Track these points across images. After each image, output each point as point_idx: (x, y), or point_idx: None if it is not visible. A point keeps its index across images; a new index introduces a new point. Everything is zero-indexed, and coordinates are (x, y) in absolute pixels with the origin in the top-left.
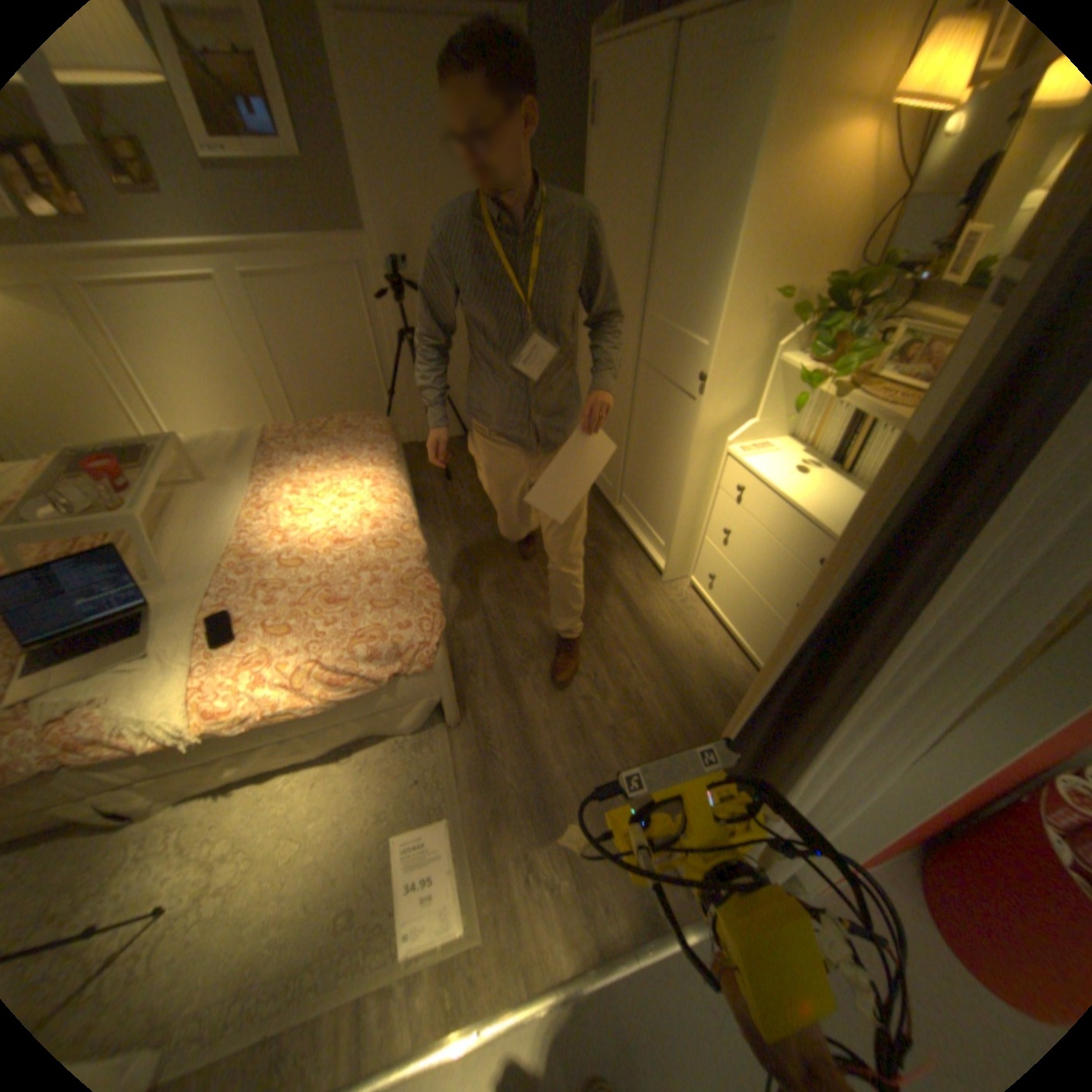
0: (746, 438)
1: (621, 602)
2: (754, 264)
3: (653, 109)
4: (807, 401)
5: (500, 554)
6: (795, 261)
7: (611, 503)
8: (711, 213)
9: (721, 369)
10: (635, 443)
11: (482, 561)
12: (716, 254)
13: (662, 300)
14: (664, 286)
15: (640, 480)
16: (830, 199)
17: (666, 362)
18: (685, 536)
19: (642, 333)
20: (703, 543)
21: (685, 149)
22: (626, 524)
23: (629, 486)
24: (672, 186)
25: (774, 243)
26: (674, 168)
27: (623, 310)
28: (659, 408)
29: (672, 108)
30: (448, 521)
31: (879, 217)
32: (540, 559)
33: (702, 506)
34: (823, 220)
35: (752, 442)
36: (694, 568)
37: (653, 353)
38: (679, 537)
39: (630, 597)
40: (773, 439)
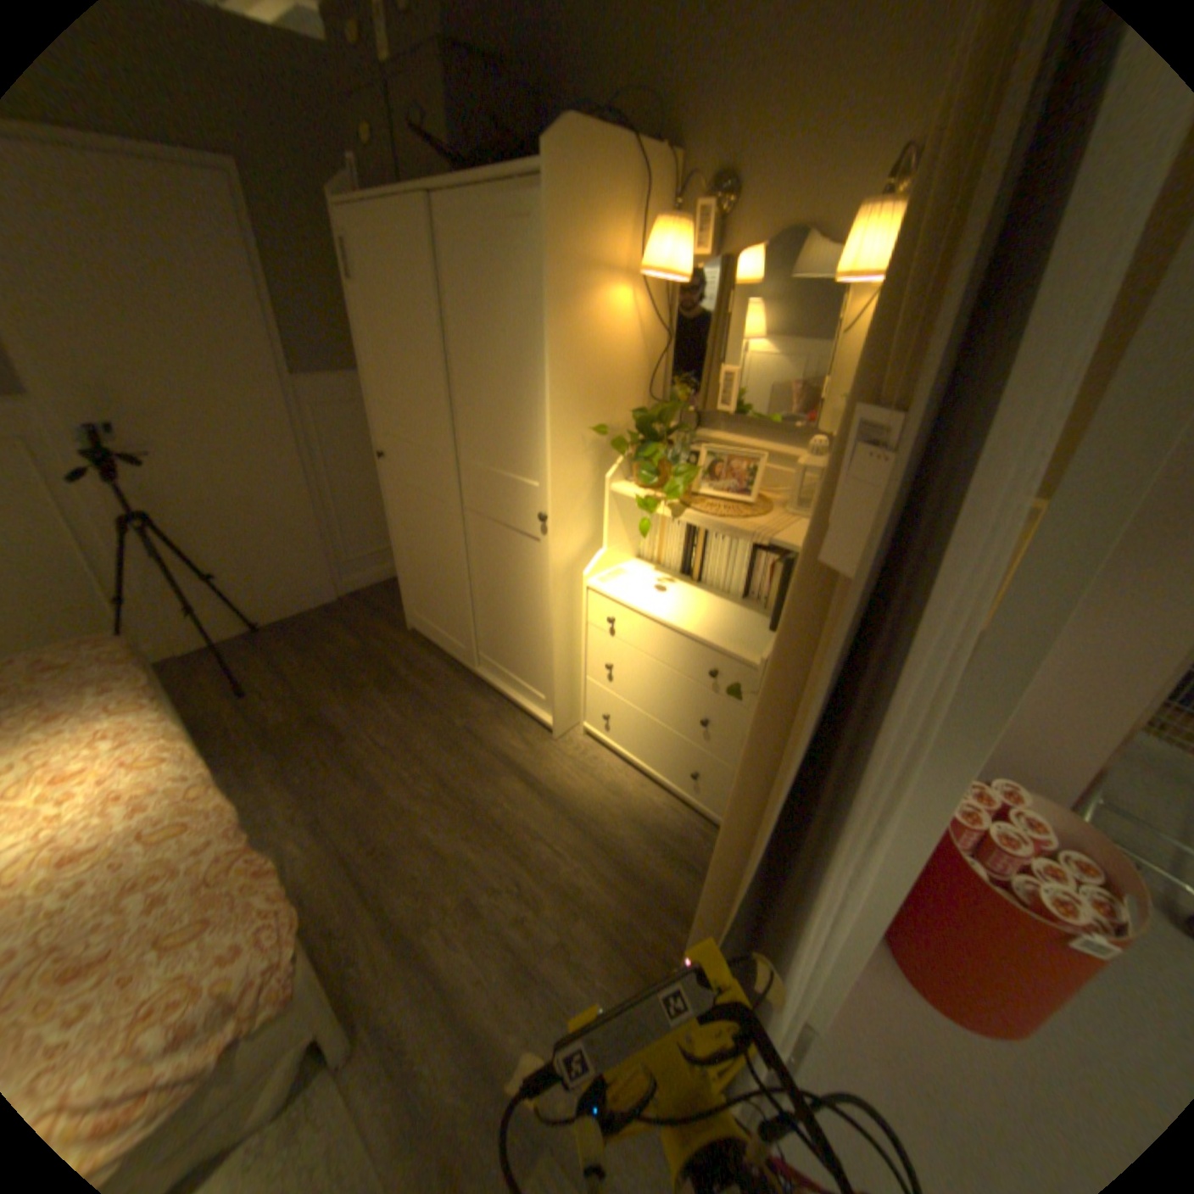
0: (598, 567)
1: (518, 778)
2: (566, 407)
3: (420, 266)
4: (649, 525)
5: (345, 772)
6: (599, 402)
7: (469, 665)
8: (508, 362)
9: (560, 507)
10: (482, 595)
11: (323, 791)
12: (524, 400)
13: (477, 446)
14: (475, 432)
15: (498, 633)
16: (613, 348)
17: (497, 506)
18: (566, 681)
19: (461, 480)
20: (586, 683)
21: (465, 304)
22: (495, 684)
23: (486, 642)
24: (459, 338)
25: (578, 388)
26: (457, 321)
27: (434, 460)
28: (501, 554)
29: (440, 267)
30: (255, 751)
31: (653, 362)
32: (403, 760)
33: (575, 645)
34: (613, 366)
35: (607, 570)
36: (584, 712)
37: (480, 499)
38: (560, 685)
39: (525, 769)
40: (623, 564)
